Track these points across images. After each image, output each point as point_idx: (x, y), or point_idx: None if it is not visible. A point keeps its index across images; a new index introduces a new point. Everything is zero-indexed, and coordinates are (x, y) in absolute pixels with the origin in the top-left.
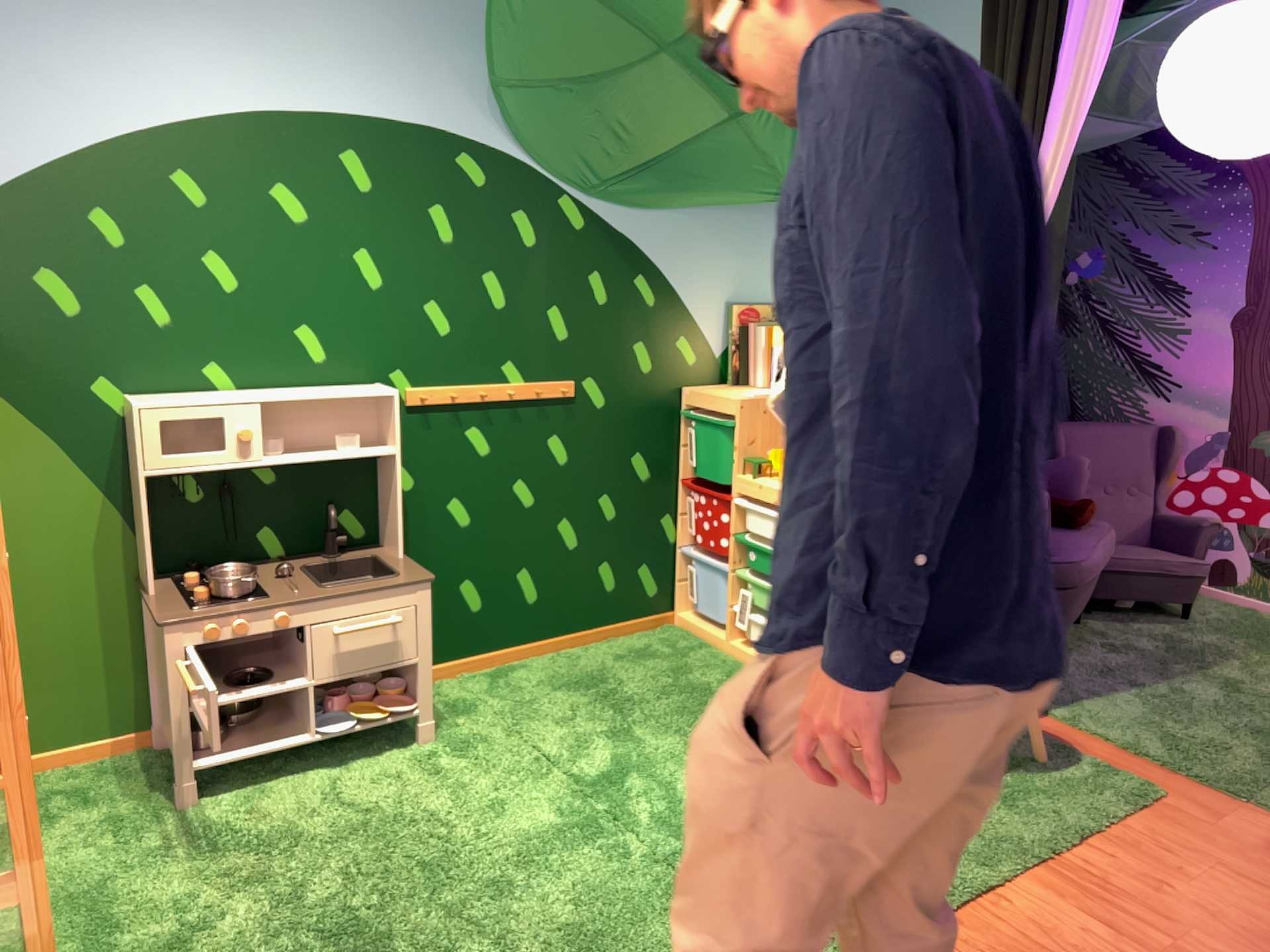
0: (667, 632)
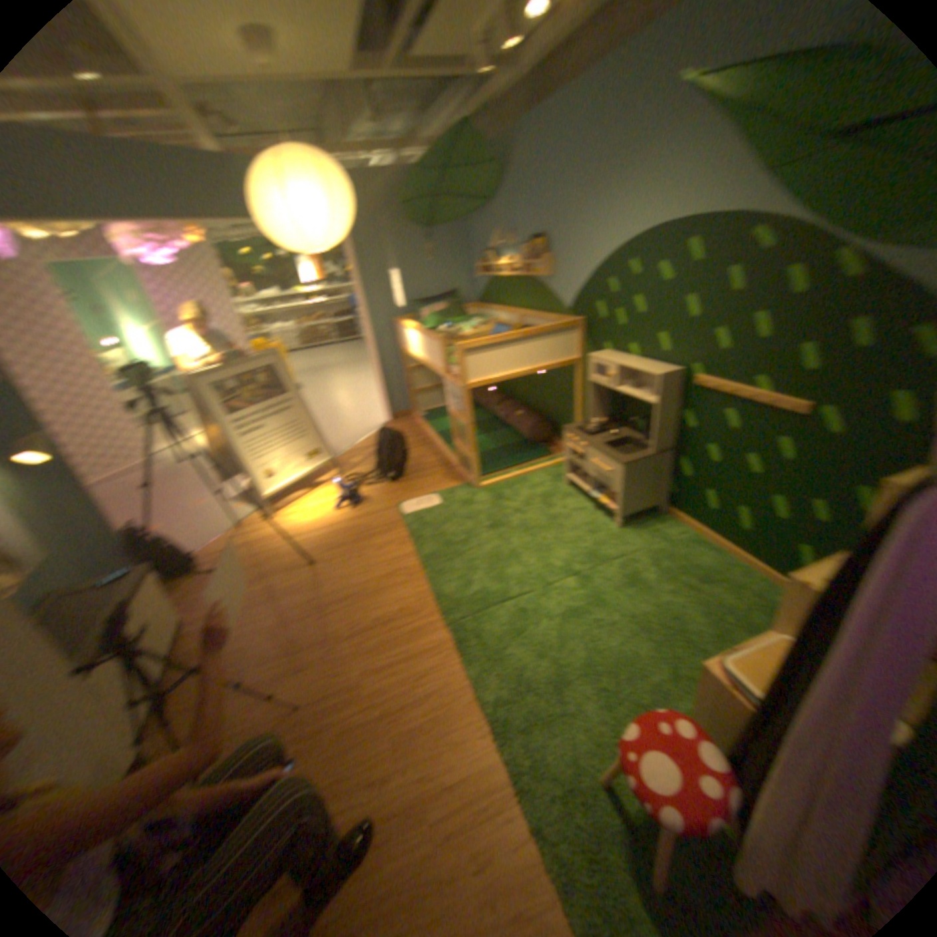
0: None
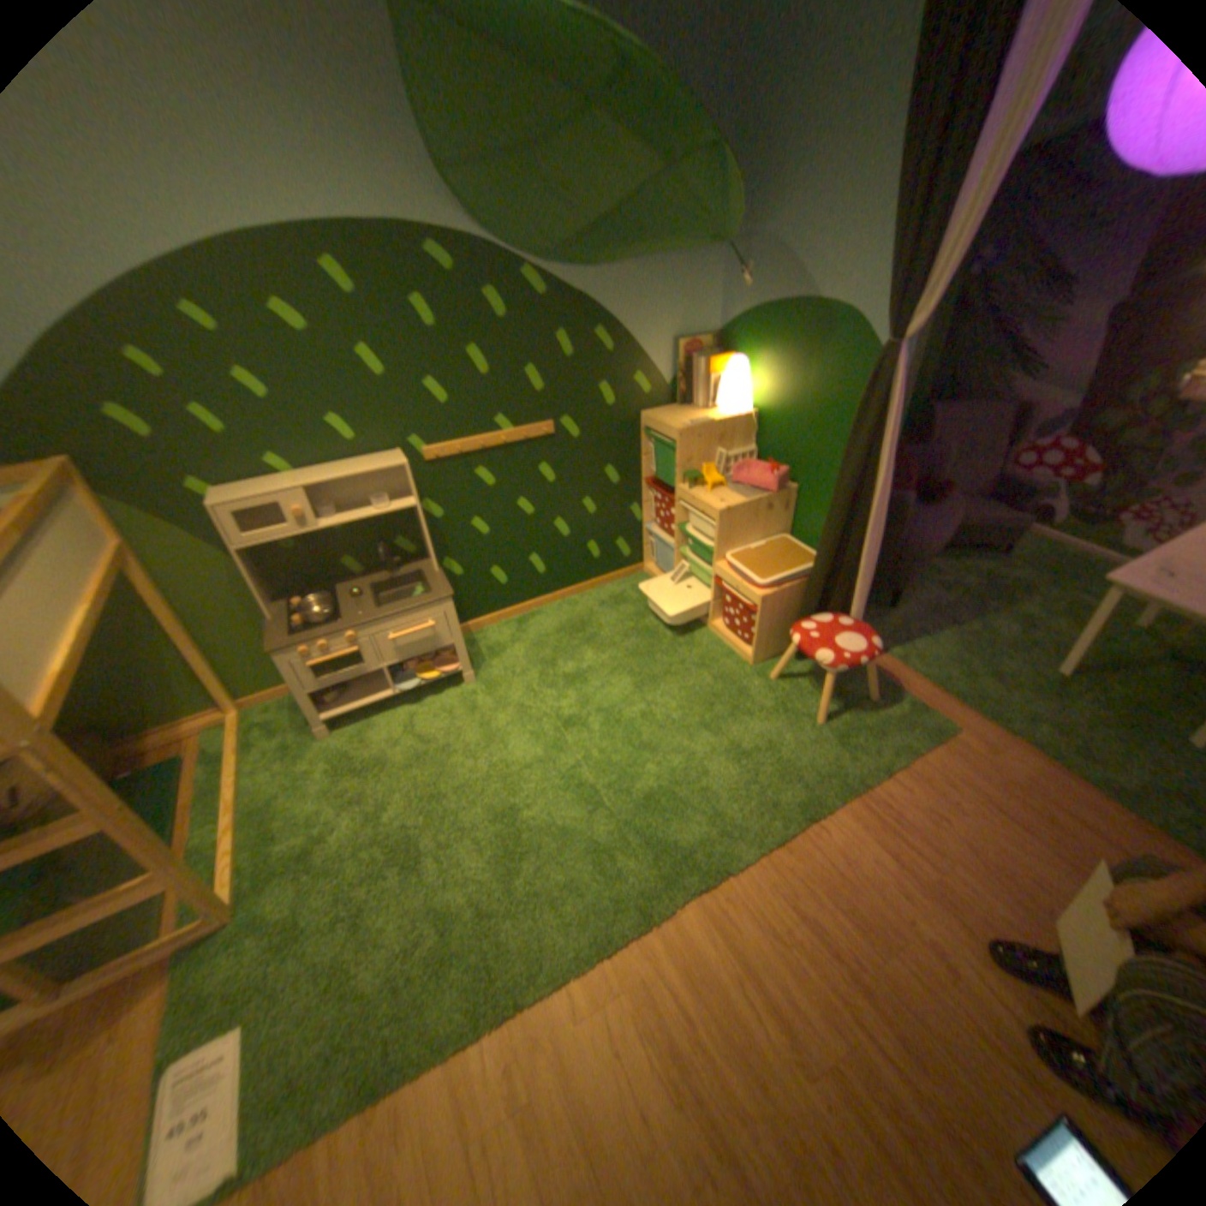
0: (637, 580)
